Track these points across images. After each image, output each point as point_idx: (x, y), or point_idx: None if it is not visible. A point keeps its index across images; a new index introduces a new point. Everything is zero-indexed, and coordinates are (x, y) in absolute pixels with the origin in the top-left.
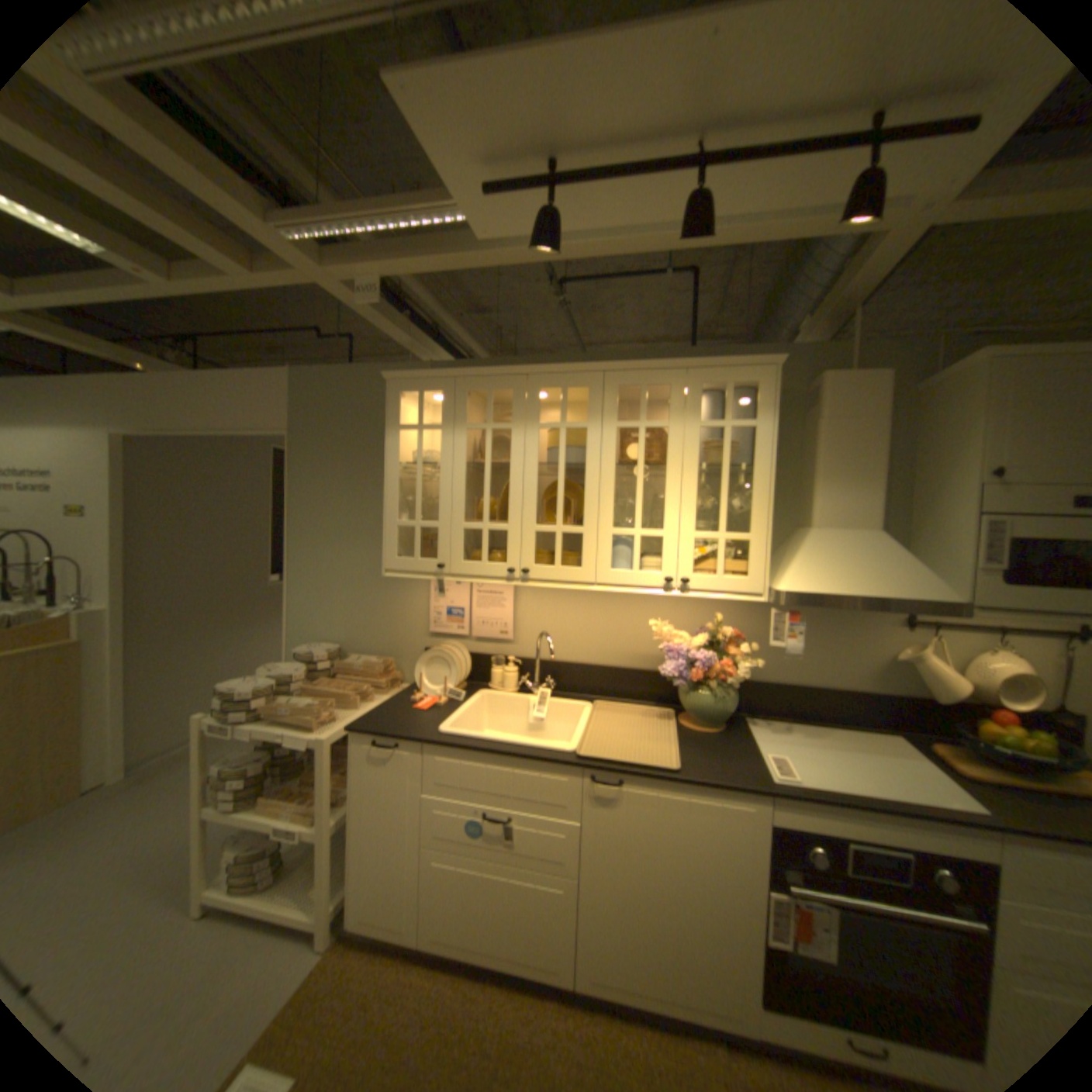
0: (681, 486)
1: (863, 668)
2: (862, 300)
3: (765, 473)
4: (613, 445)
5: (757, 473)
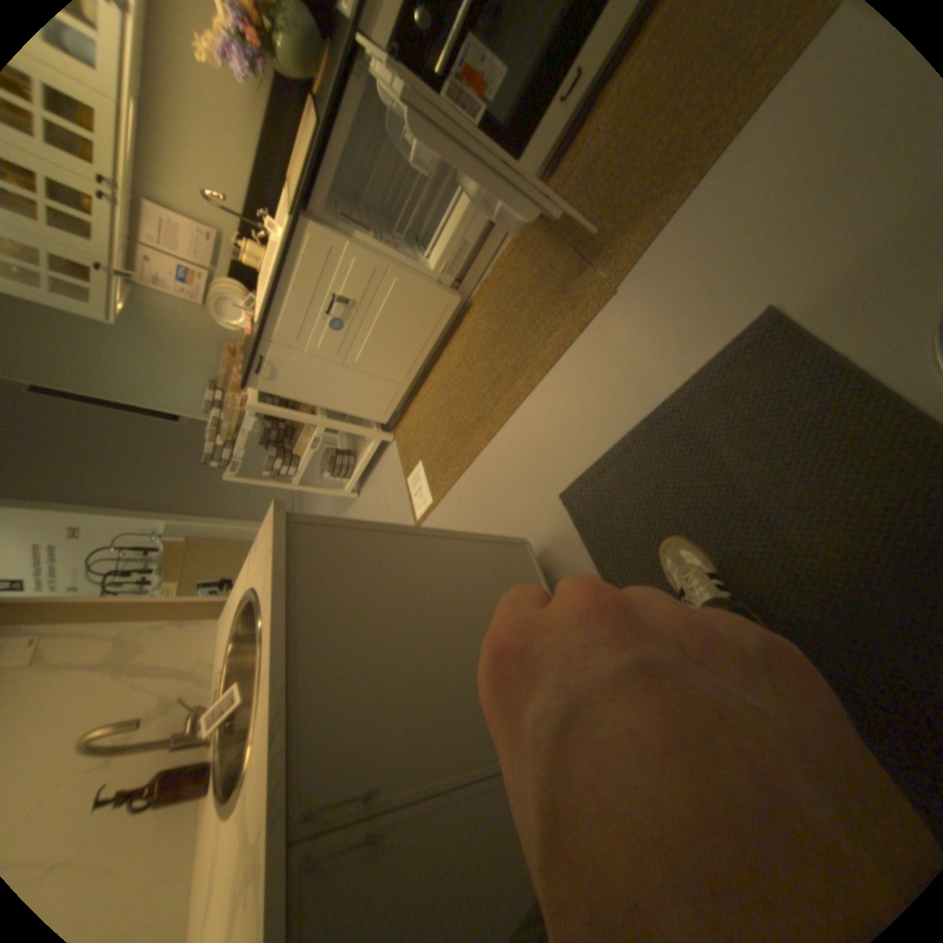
0: None
1: None
2: None
3: None
4: None
5: None
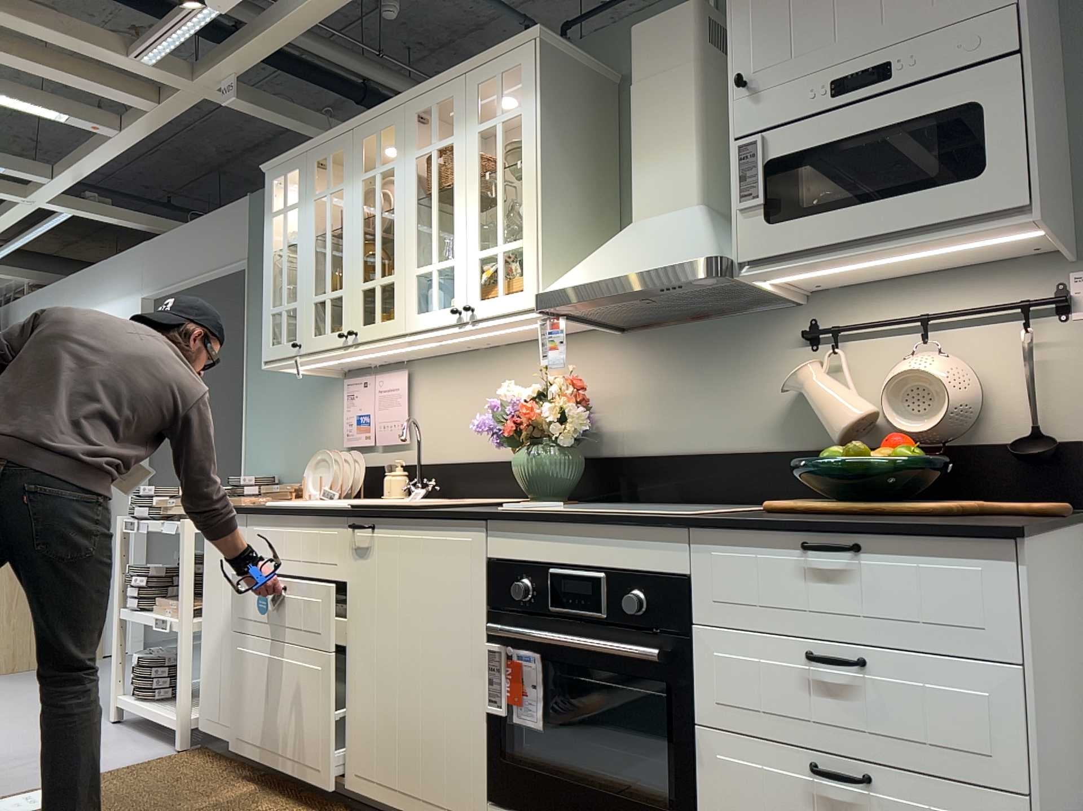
0: (464, 203)
1: (758, 414)
2: None
3: (530, 163)
4: (412, 178)
5: (524, 166)
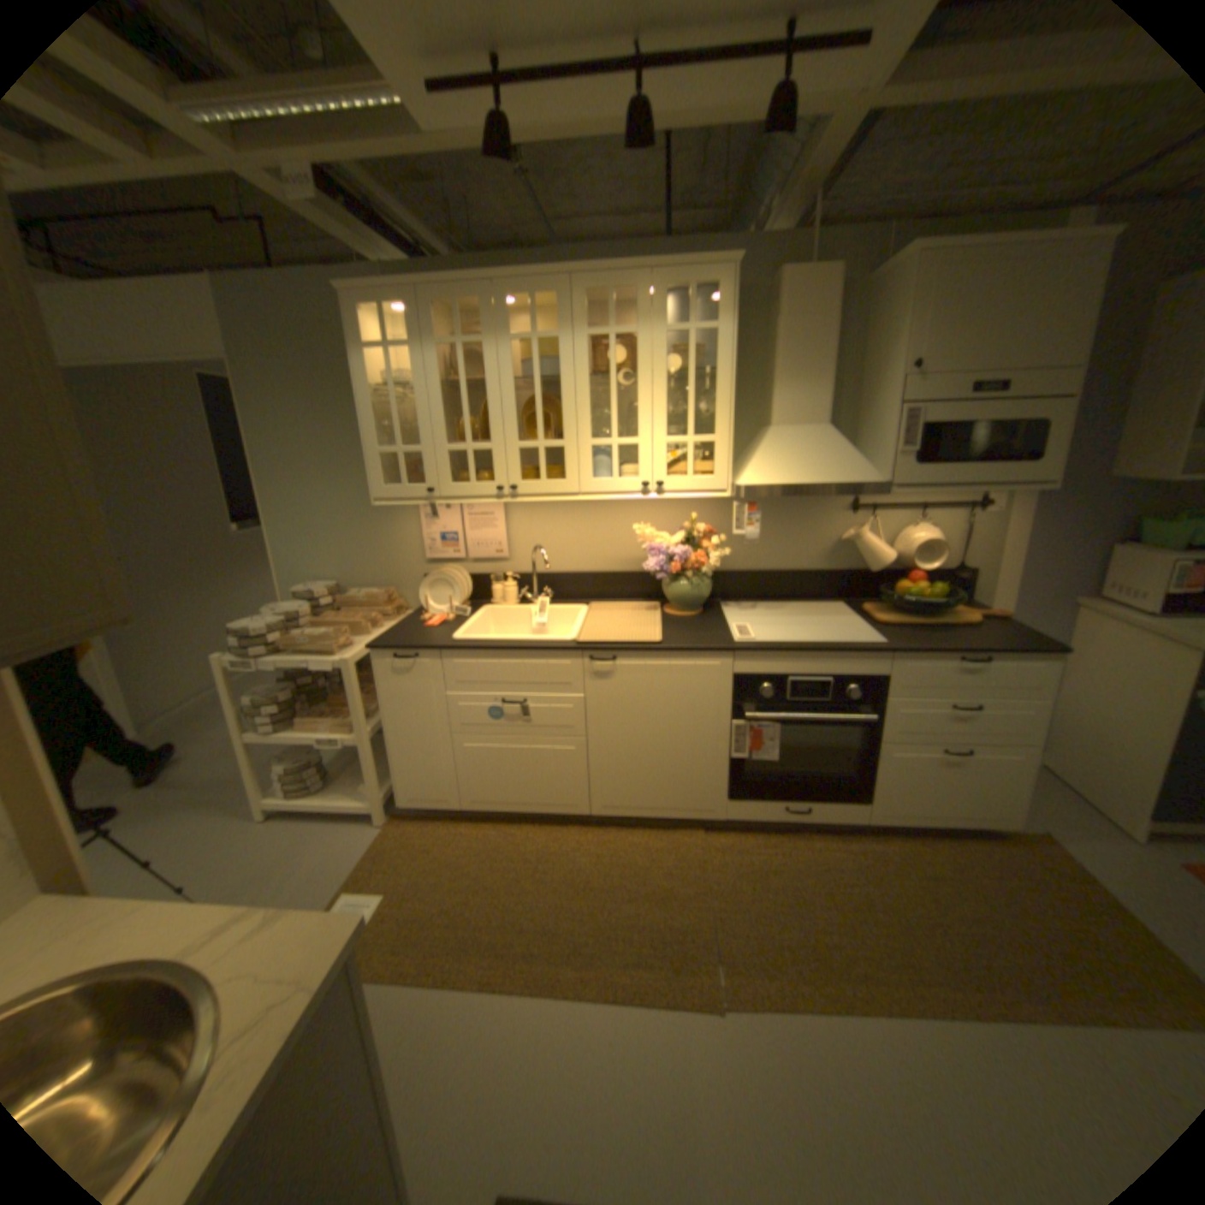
0: (652, 394)
1: (815, 550)
2: (821, 184)
3: (727, 376)
4: (585, 355)
5: (720, 376)
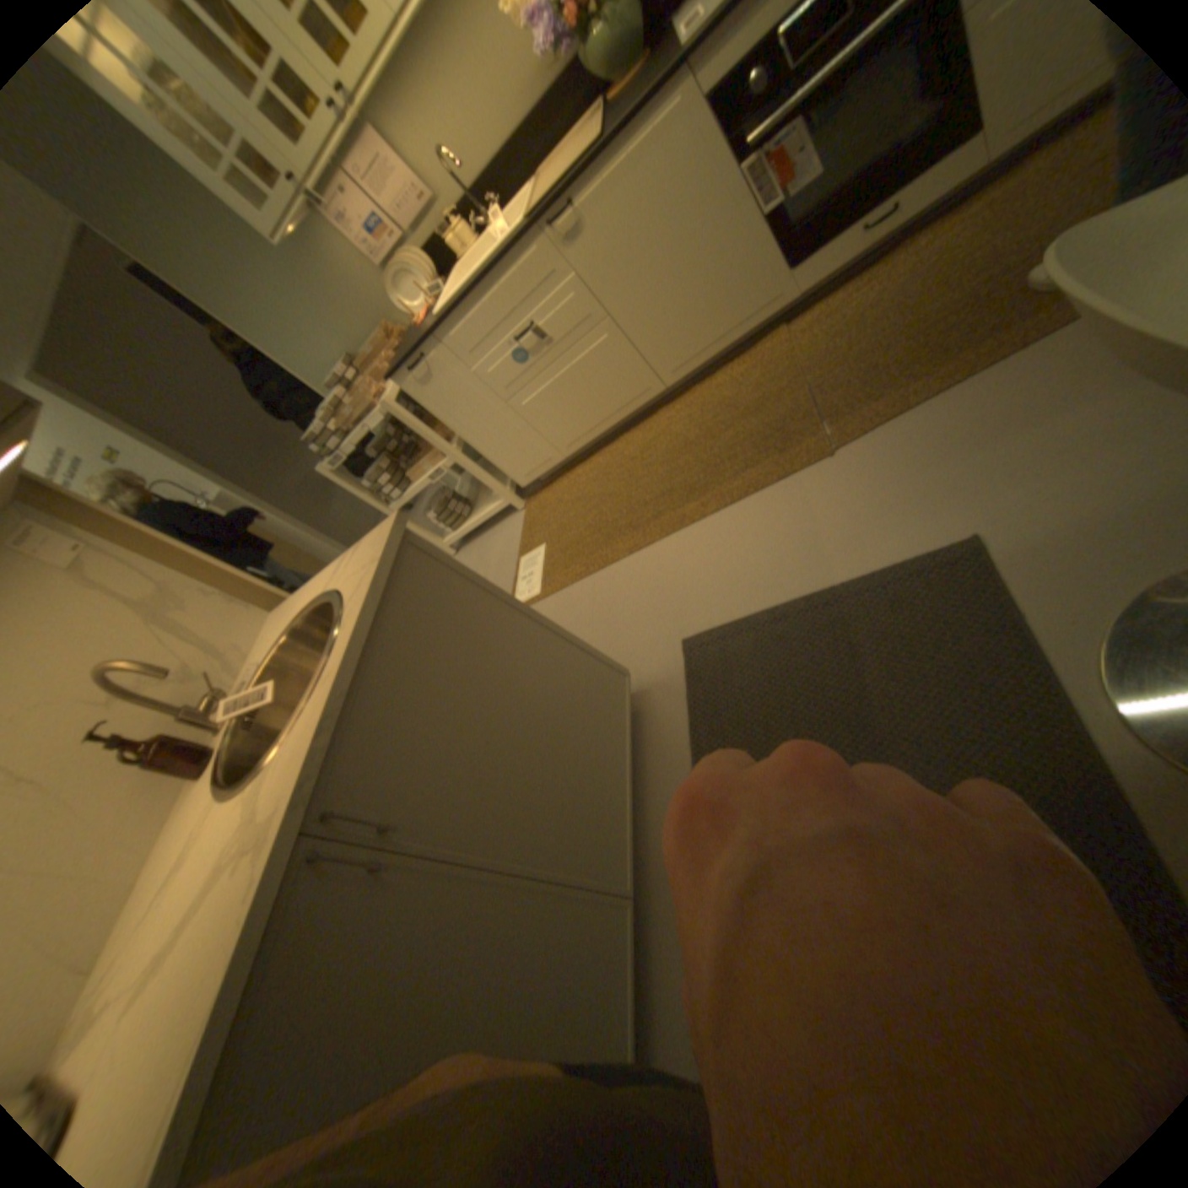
0: None
1: None
2: None
3: None
4: None
5: None
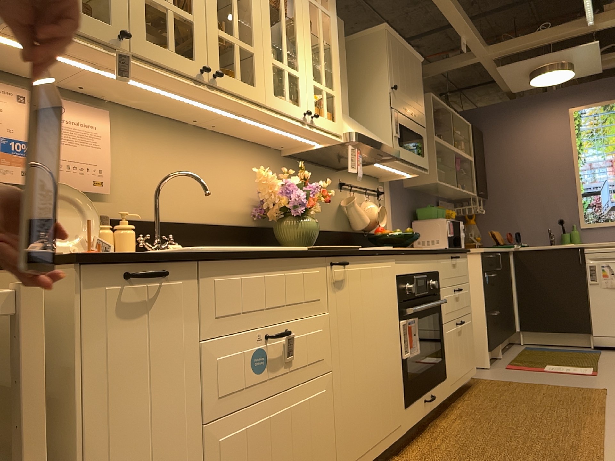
0: (304, 40)
1: (330, 214)
2: None
3: (337, 51)
4: None
5: (334, 50)
